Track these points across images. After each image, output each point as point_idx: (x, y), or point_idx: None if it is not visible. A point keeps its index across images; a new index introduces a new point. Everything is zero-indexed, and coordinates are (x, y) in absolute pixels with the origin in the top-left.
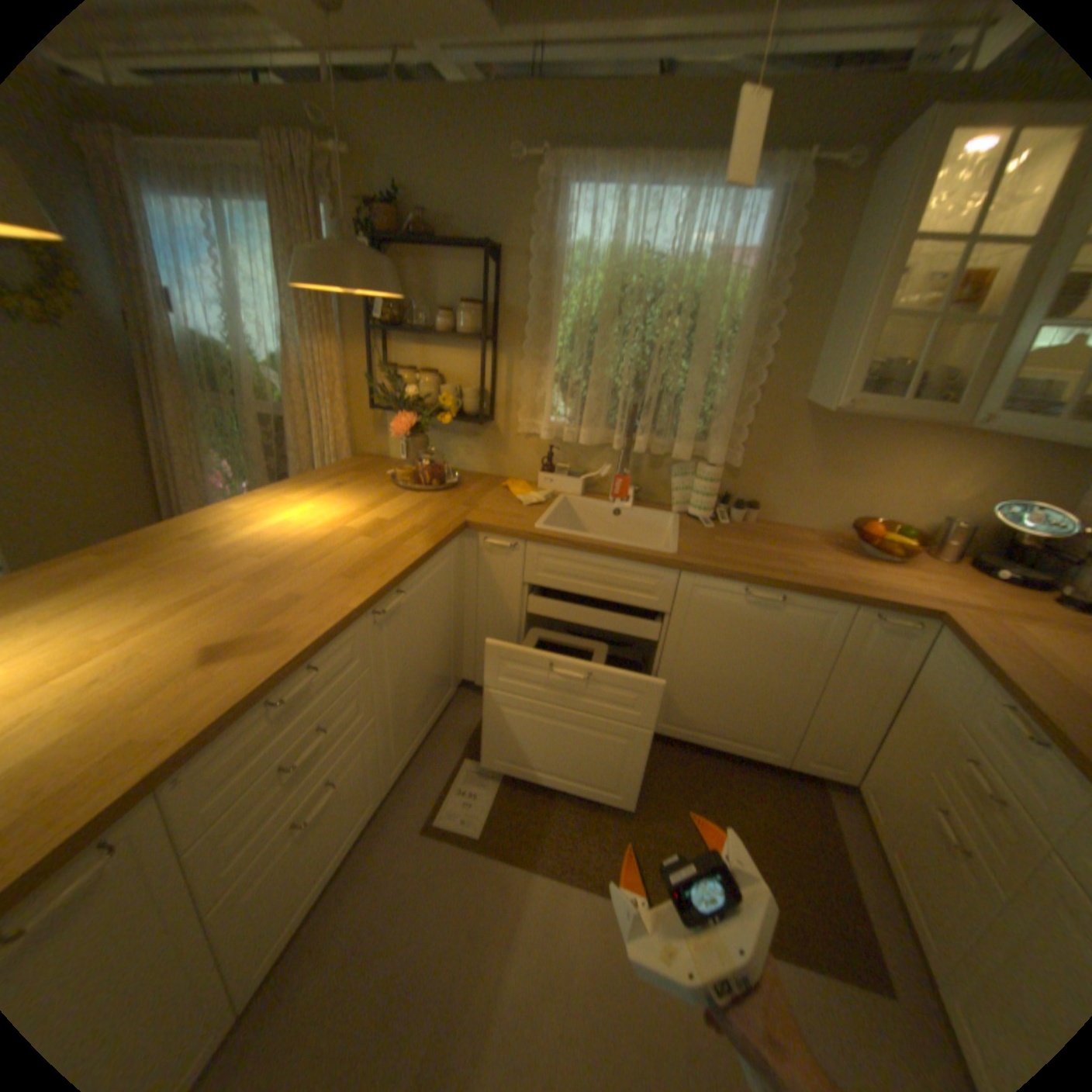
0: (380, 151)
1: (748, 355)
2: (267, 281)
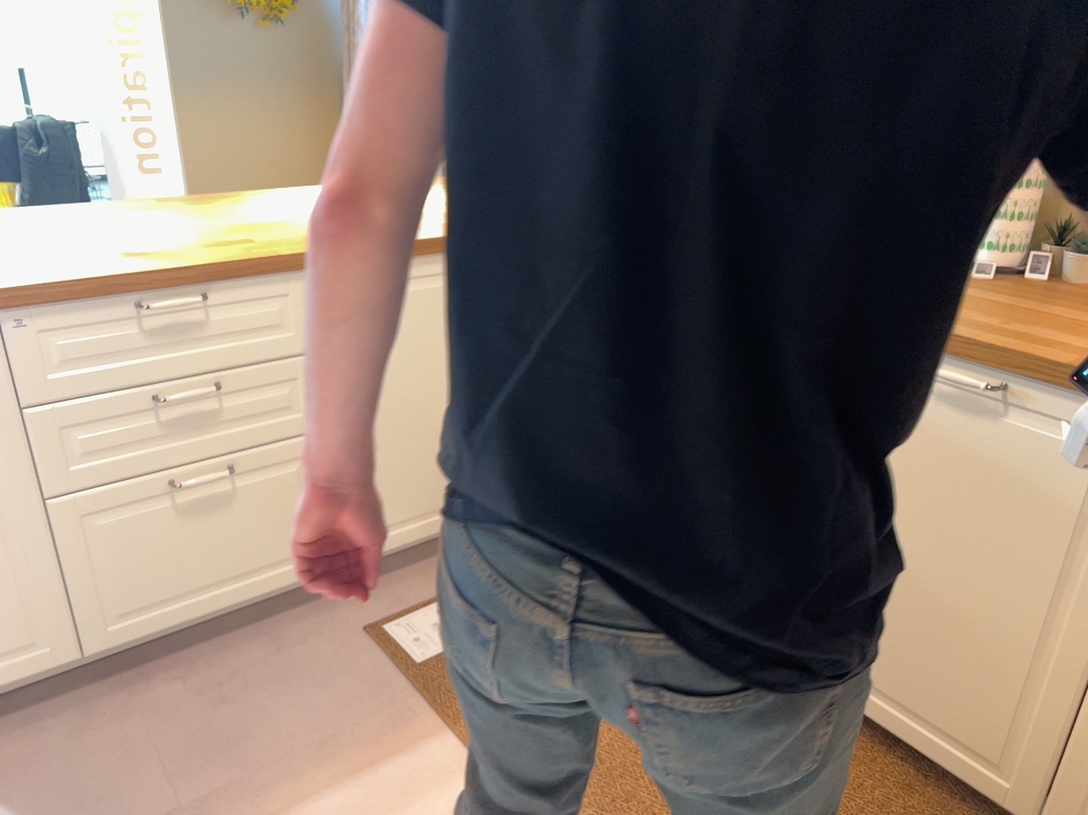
0: None
1: None
2: None
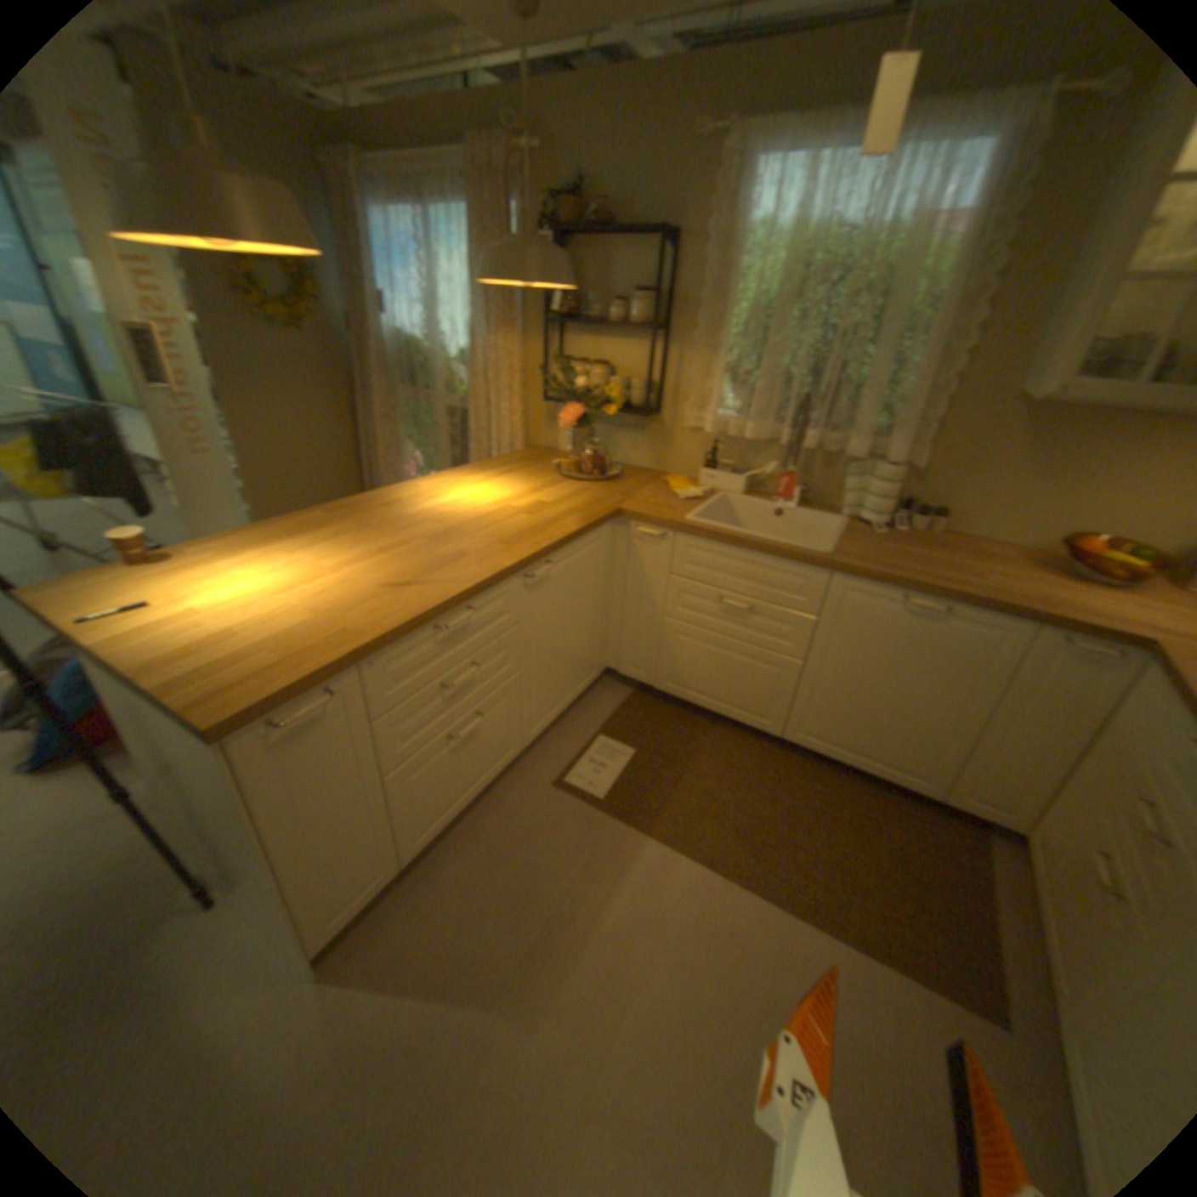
0: (571, 143)
1: (950, 338)
2: (463, 281)
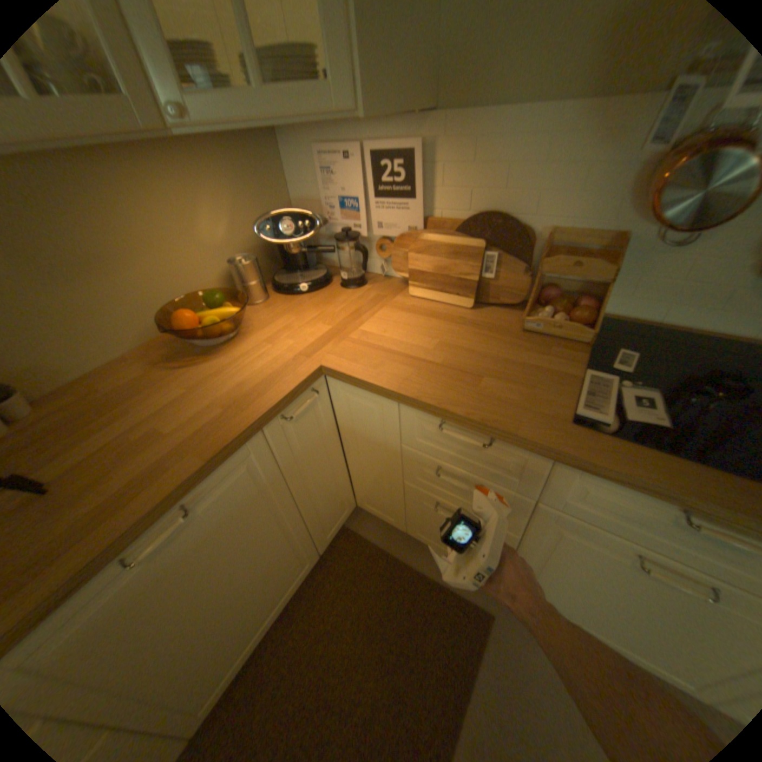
0: None
1: None
2: None
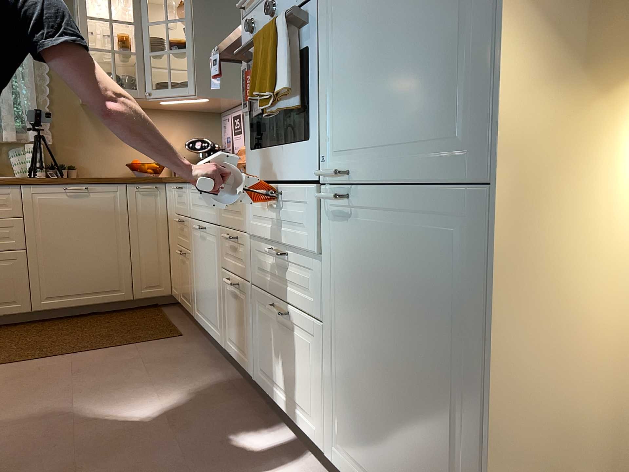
0: None
1: (36, 81)
2: None
